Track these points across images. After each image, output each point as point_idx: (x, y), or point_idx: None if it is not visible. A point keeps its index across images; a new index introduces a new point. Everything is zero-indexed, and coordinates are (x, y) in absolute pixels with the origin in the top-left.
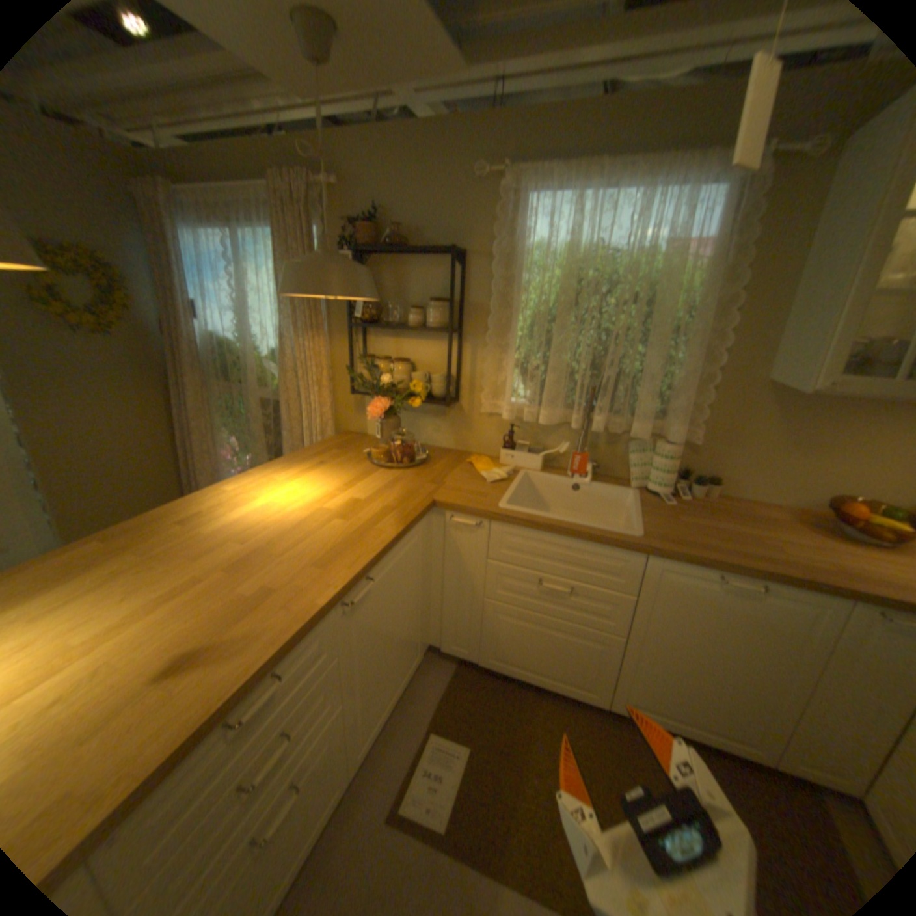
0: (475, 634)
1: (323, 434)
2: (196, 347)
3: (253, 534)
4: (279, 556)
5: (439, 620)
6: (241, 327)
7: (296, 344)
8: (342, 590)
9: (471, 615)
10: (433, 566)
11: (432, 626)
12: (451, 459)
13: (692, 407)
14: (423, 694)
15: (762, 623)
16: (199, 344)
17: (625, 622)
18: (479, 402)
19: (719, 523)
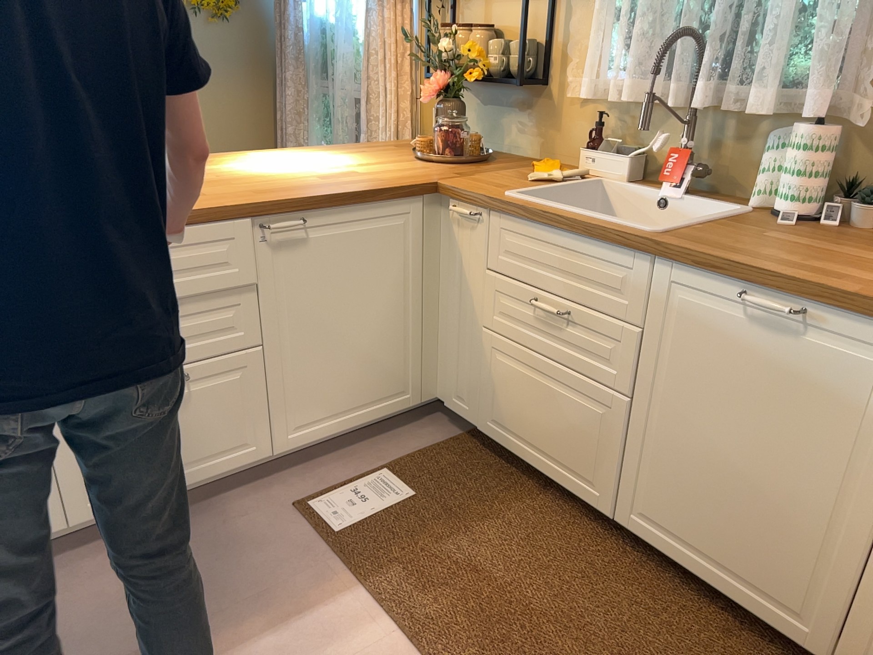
0: (475, 381)
1: (399, 137)
2: (304, 38)
3: (234, 175)
4: (235, 185)
5: (445, 360)
6: (340, 6)
7: (378, 18)
8: (258, 207)
9: (472, 352)
10: (441, 281)
11: (439, 368)
12: (518, 164)
13: (867, 64)
14: (405, 440)
15: (800, 379)
16: (308, 35)
17: (628, 369)
18: (570, 83)
19: (829, 246)
